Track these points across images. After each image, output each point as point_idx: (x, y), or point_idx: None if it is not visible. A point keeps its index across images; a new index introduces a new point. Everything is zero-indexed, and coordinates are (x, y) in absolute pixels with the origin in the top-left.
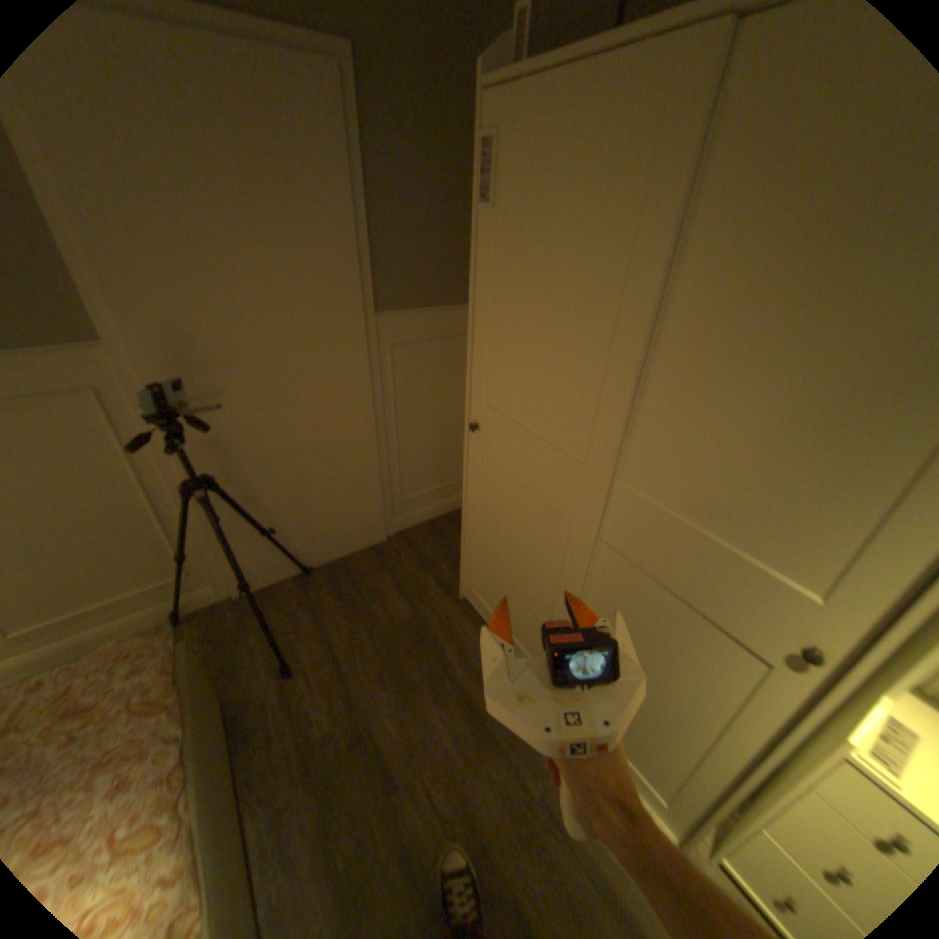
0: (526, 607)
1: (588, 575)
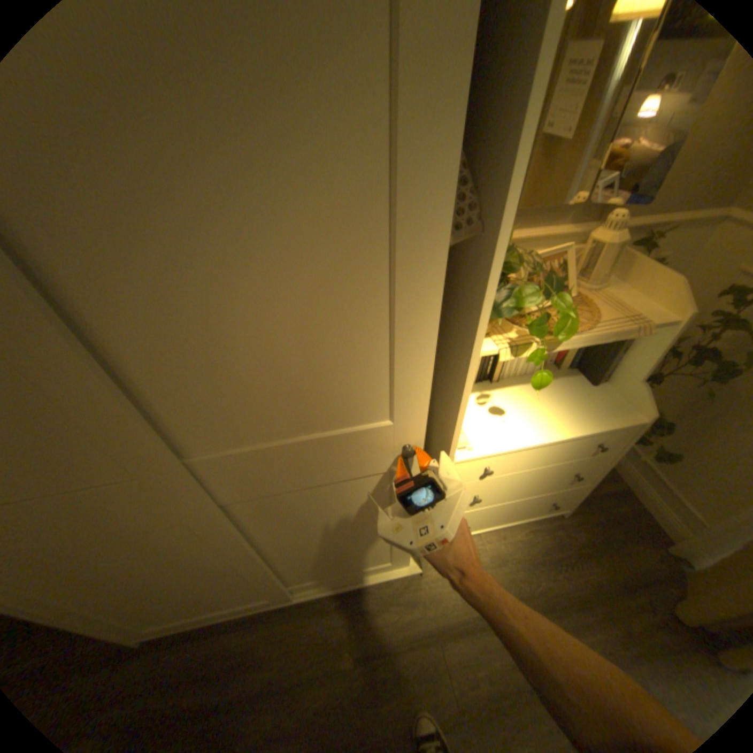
0: (213, 593)
1: (243, 533)
